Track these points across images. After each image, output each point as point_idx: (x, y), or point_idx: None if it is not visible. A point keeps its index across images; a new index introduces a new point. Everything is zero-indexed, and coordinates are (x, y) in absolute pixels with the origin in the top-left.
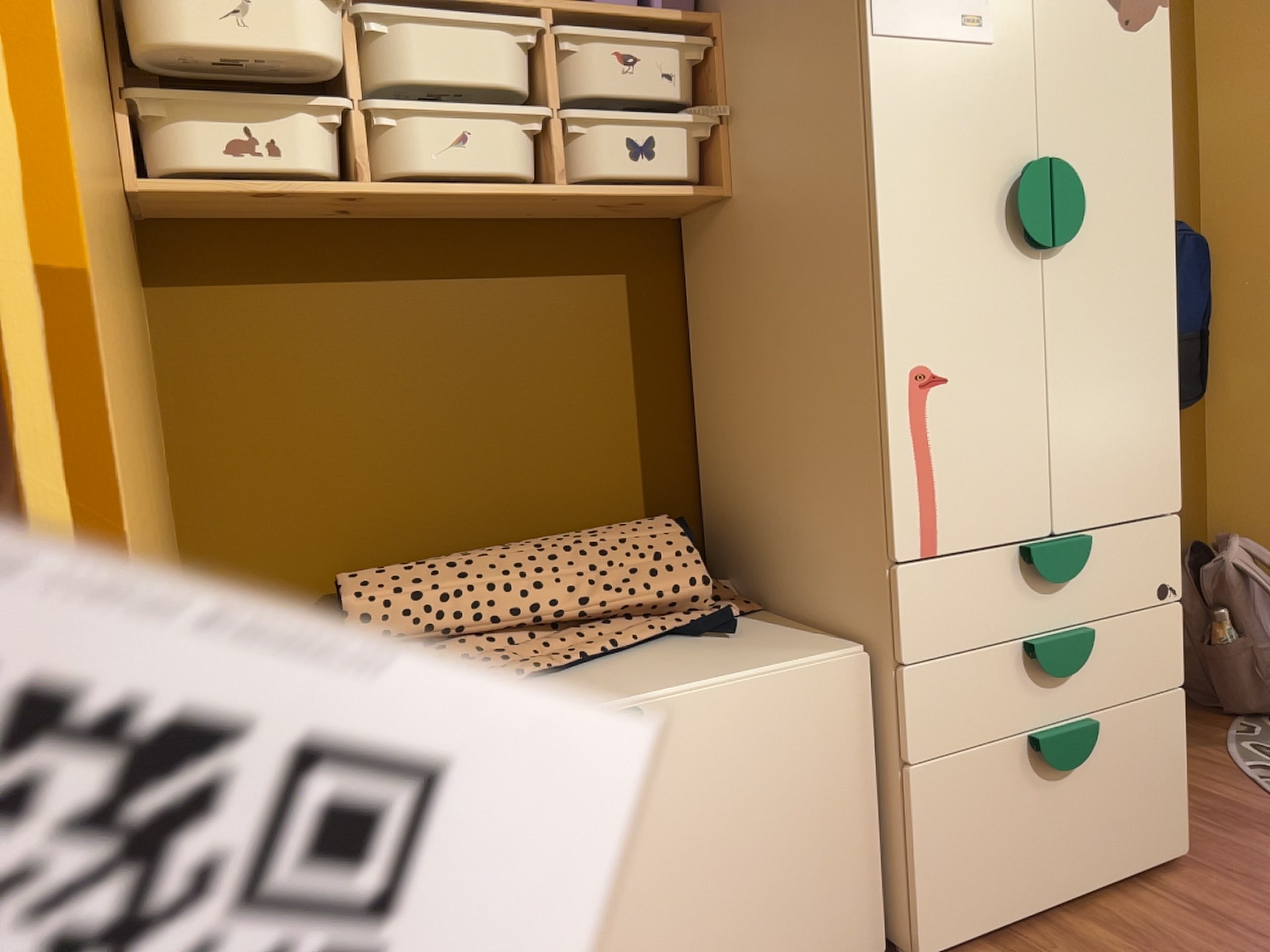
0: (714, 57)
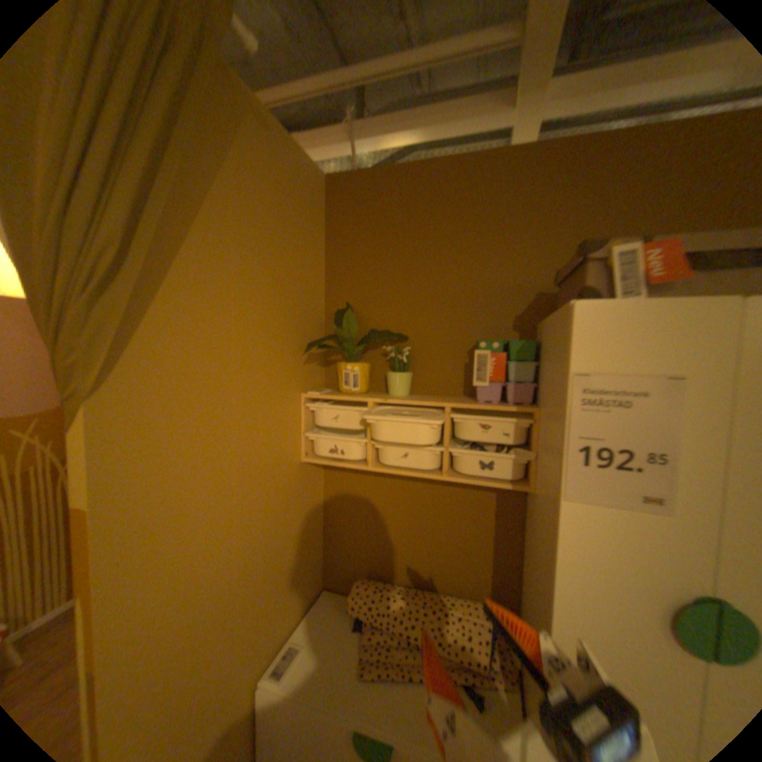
0: (533, 428)
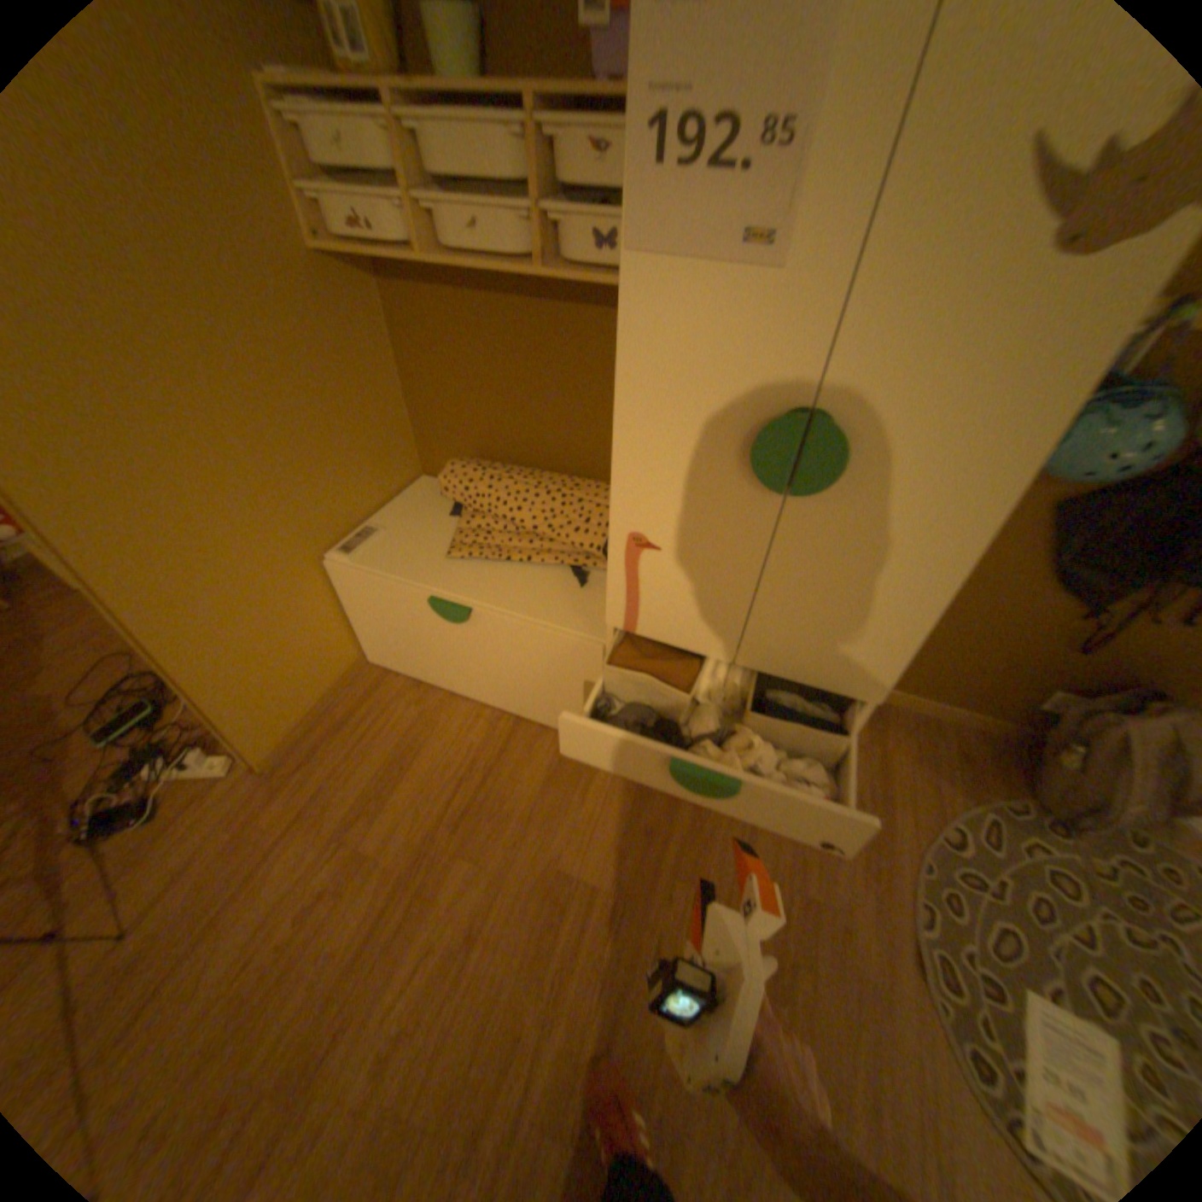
0: None
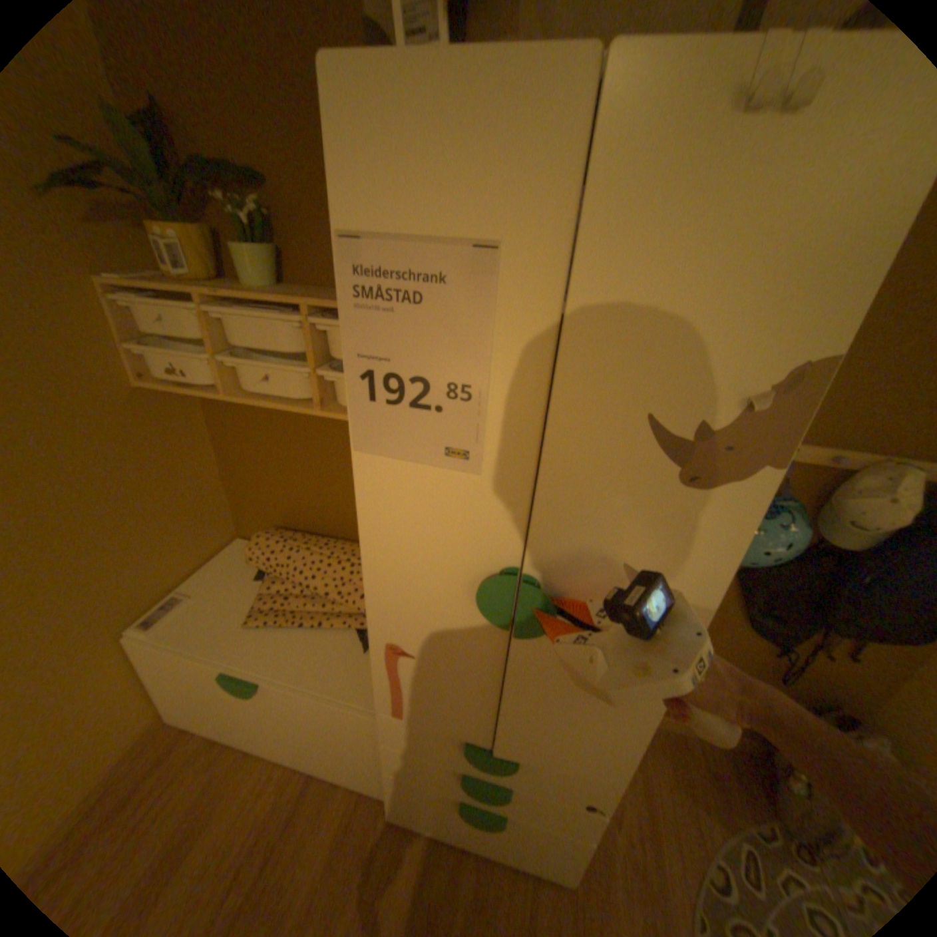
0: None
